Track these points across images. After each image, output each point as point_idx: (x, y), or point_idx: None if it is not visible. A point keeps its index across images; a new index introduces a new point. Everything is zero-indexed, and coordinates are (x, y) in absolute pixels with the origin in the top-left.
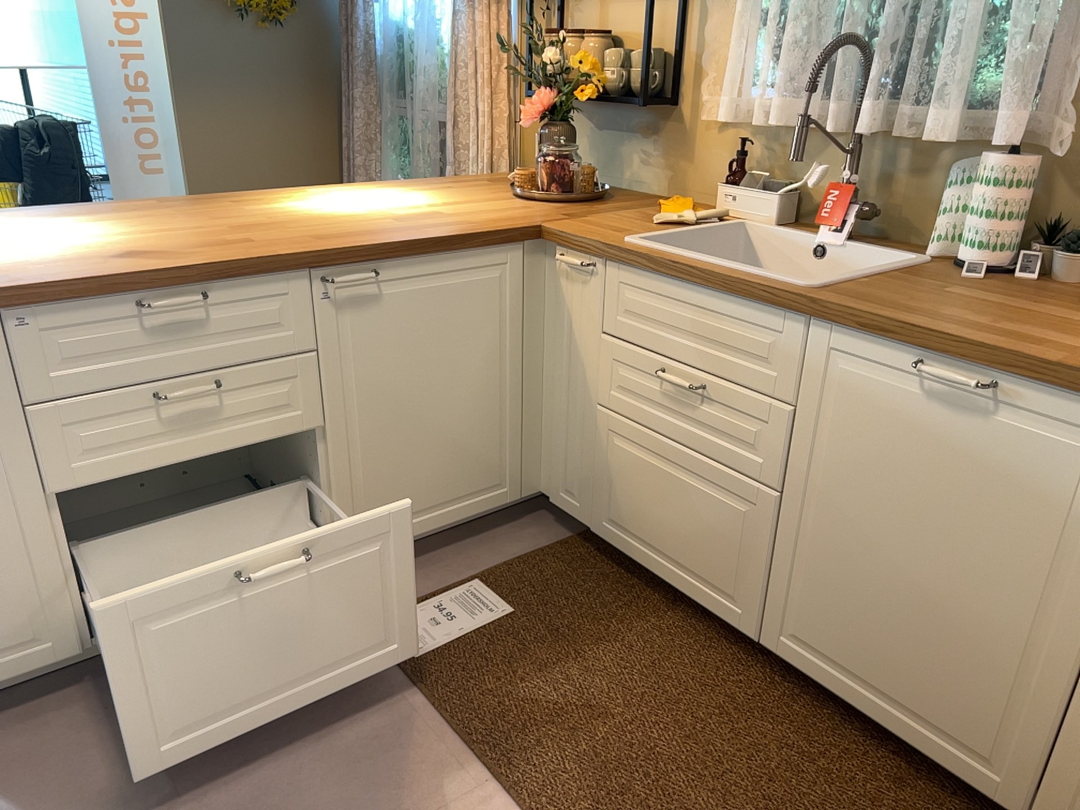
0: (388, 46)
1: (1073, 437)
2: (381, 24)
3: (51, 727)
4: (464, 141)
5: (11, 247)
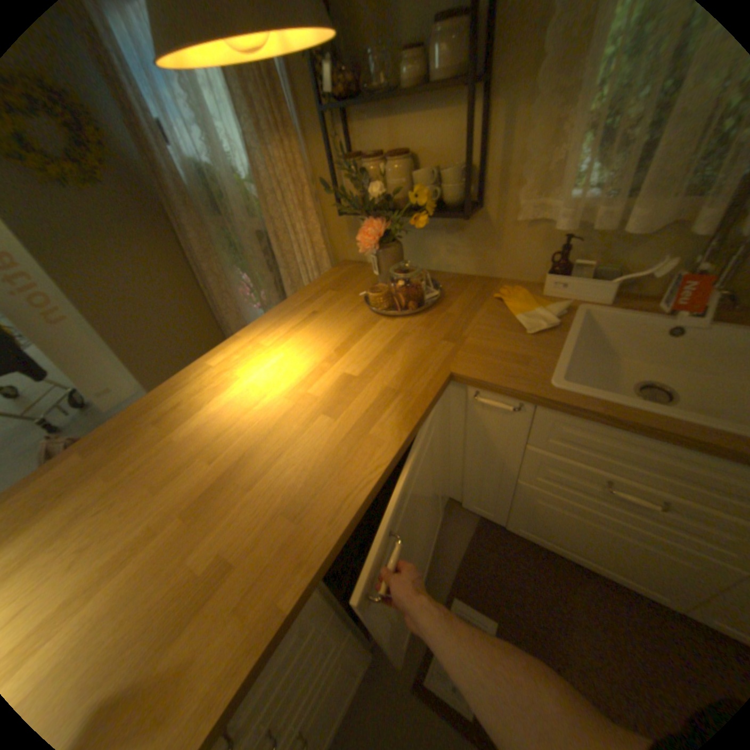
0: (192, 178)
1: None
2: (177, 160)
3: None
4: (288, 247)
5: None
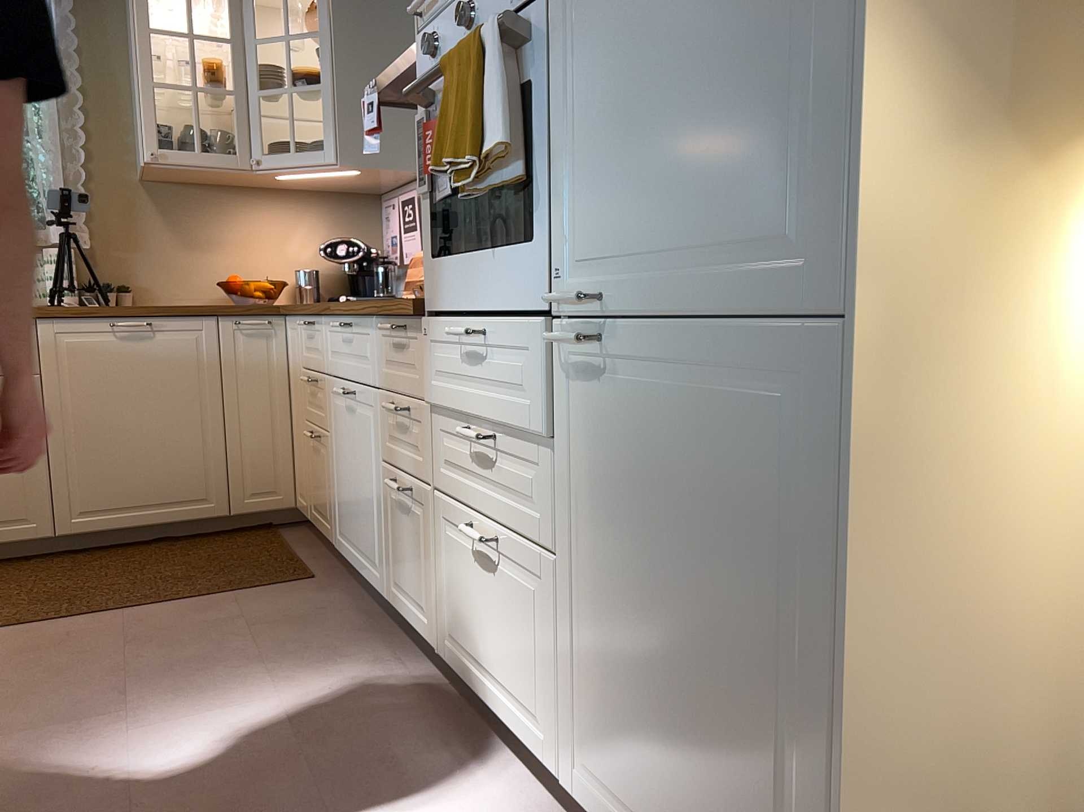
0: None
1: (187, 334)
2: None
3: None
4: None
5: None
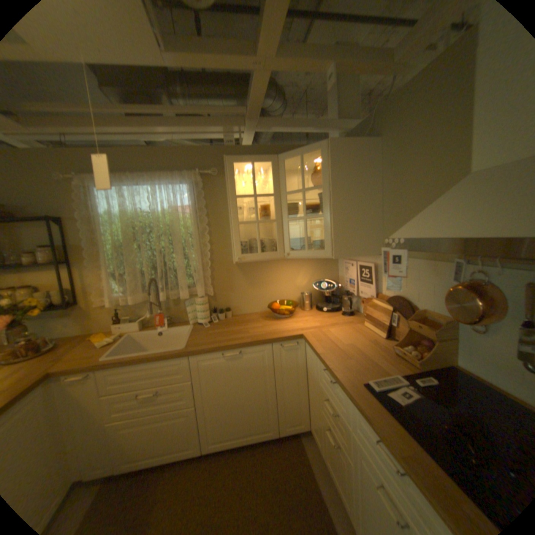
0: None
1: (258, 354)
2: None
3: None
4: None
5: None
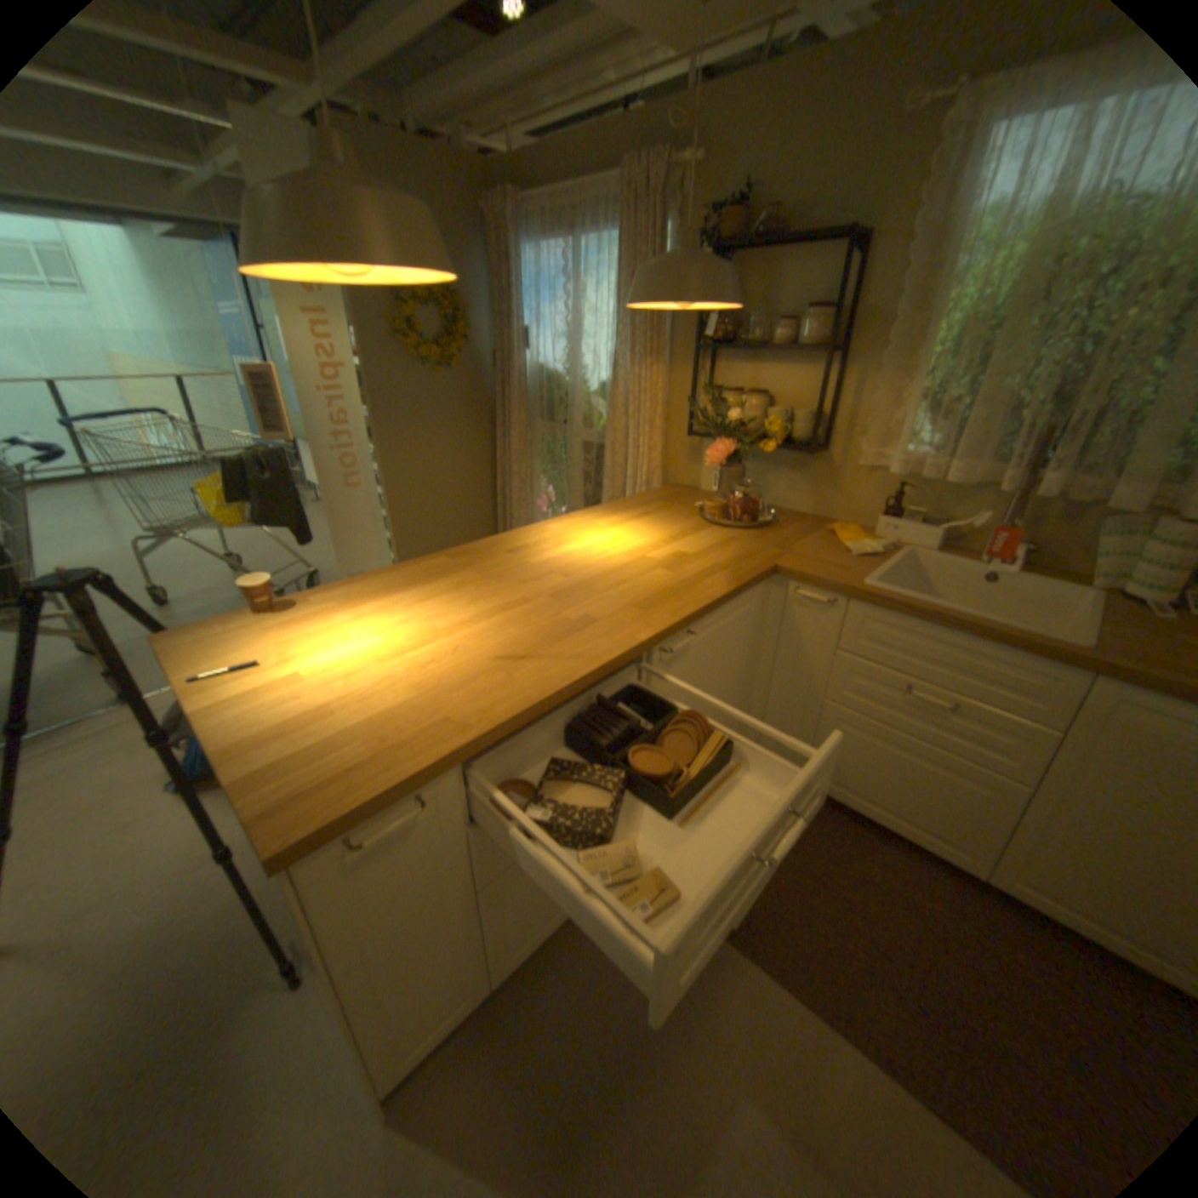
0: (538, 382)
1: None
2: (527, 363)
3: (480, 1073)
4: (618, 461)
5: (392, 656)
